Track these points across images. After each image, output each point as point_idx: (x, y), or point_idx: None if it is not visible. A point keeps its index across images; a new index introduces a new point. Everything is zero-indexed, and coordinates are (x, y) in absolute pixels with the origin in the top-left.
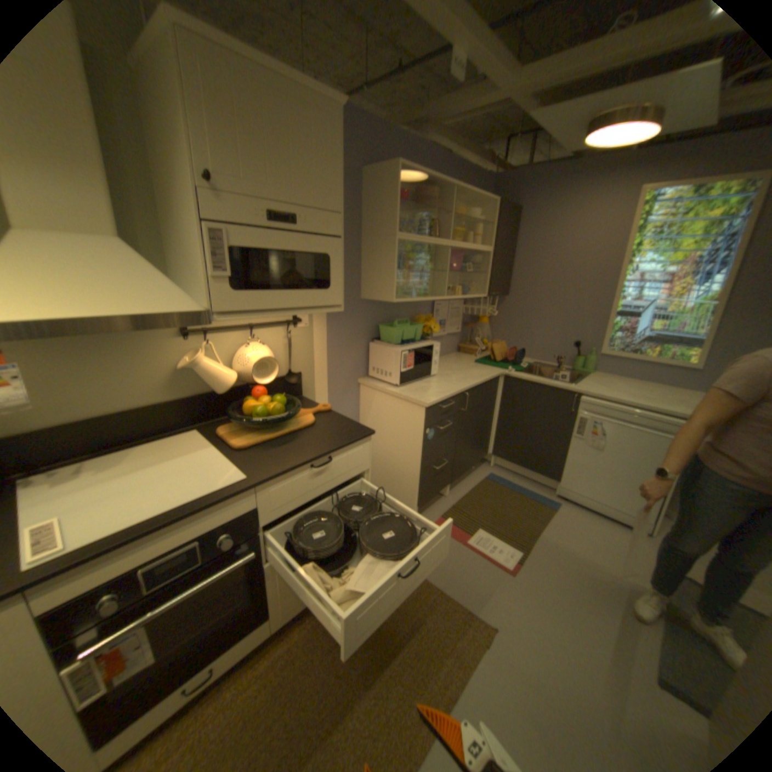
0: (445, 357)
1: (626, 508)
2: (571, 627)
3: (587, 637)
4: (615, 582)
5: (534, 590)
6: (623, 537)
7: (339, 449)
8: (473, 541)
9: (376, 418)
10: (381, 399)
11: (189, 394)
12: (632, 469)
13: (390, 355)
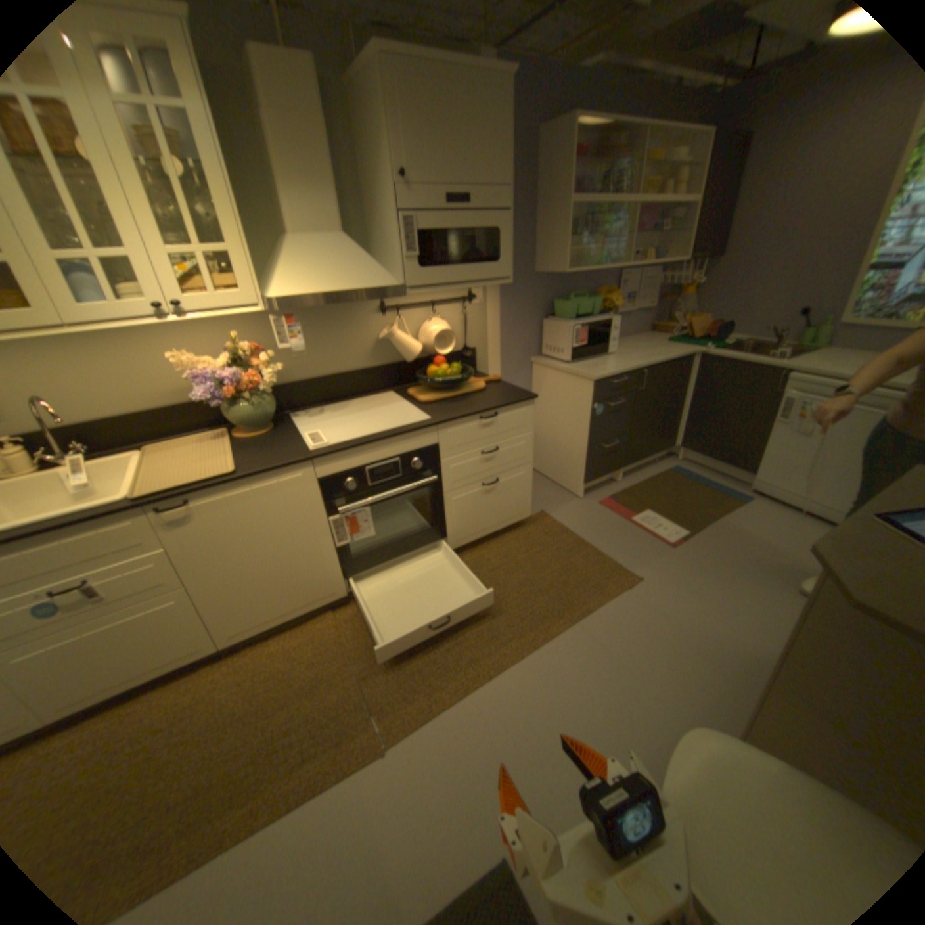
0: (634, 338)
1: (832, 502)
2: (722, 588)
3: (736, 597)
4: (790, 566)
5: (691, 560)
6: (822, 532)
7: (504, 408)
8: (637, 519)
9: (547, 397)
10: (551, 378)
11: (386, 364)
12: (844, 456)
13: (563, 331)
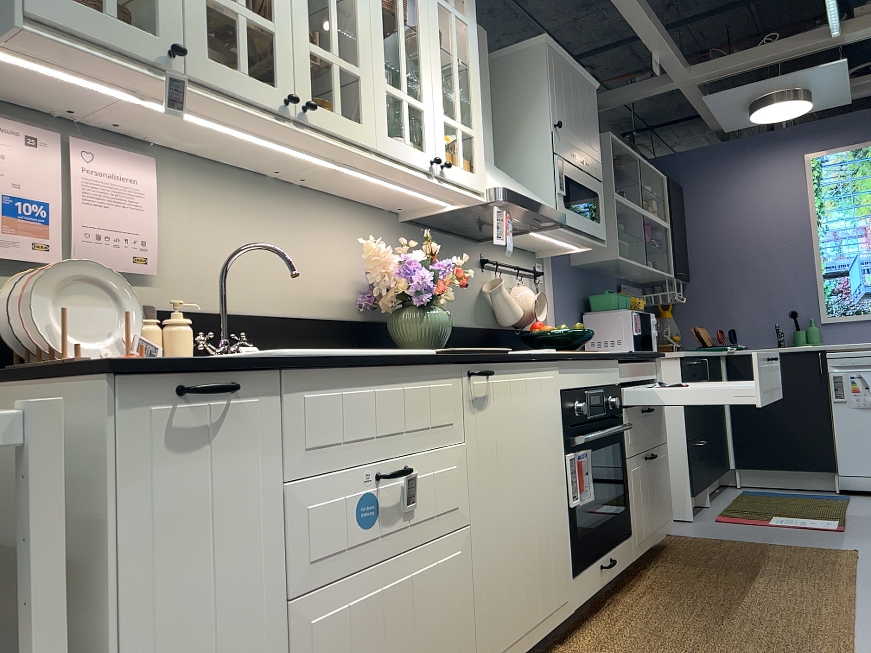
0: None
1: None
2: None
3: None
4: None
5: None
6: None
7: (652, 357)
8: (774, 521)
9: None
10: None
11: (486, 327)
12: None
13: (616, 322)
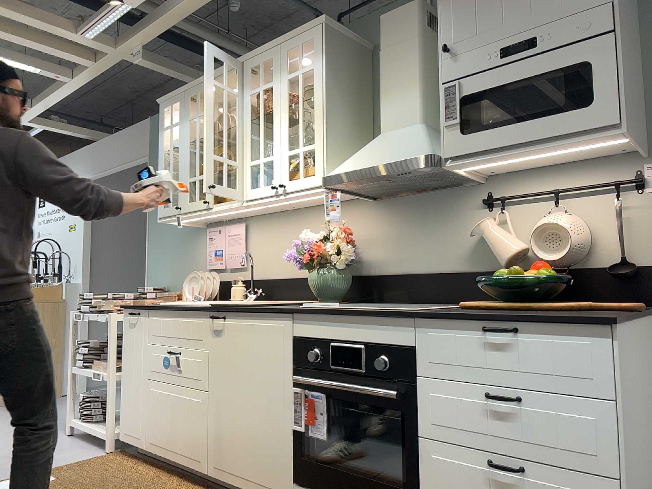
0: None
1: None
2: None
3: None
4: None
5: None
6: None
7: (529, 320)
8: None
9: None
10: None
11: (486, 269)
12: None
13: None
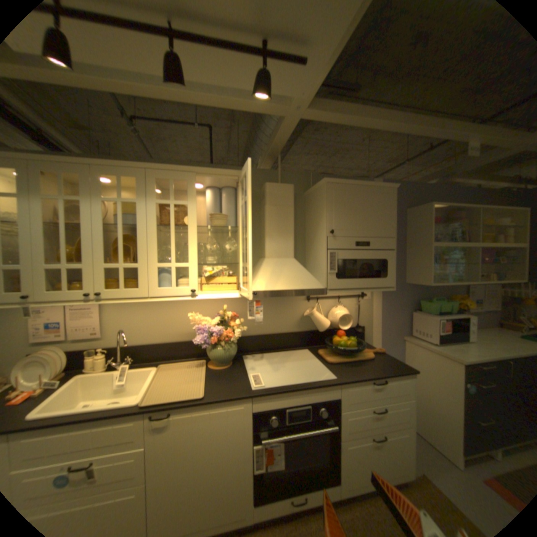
0: (486, 331)
1: None
2: None
3: None
4: None
5: None
6: None
7: (393, 378)
8: None
9: (420, 368)
10: (423, 354)
11: (306, 330)
12: None
13: (430, 322)
